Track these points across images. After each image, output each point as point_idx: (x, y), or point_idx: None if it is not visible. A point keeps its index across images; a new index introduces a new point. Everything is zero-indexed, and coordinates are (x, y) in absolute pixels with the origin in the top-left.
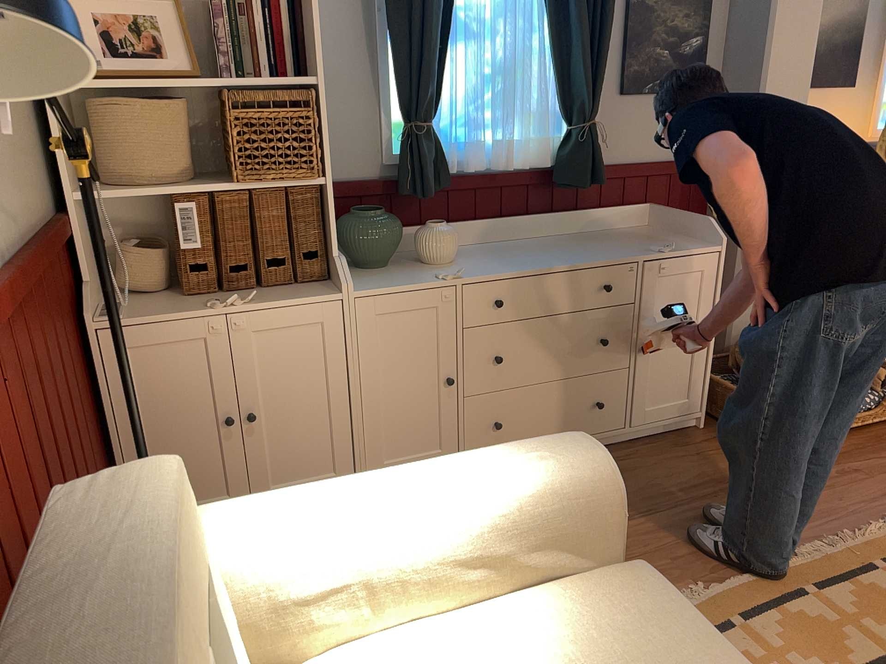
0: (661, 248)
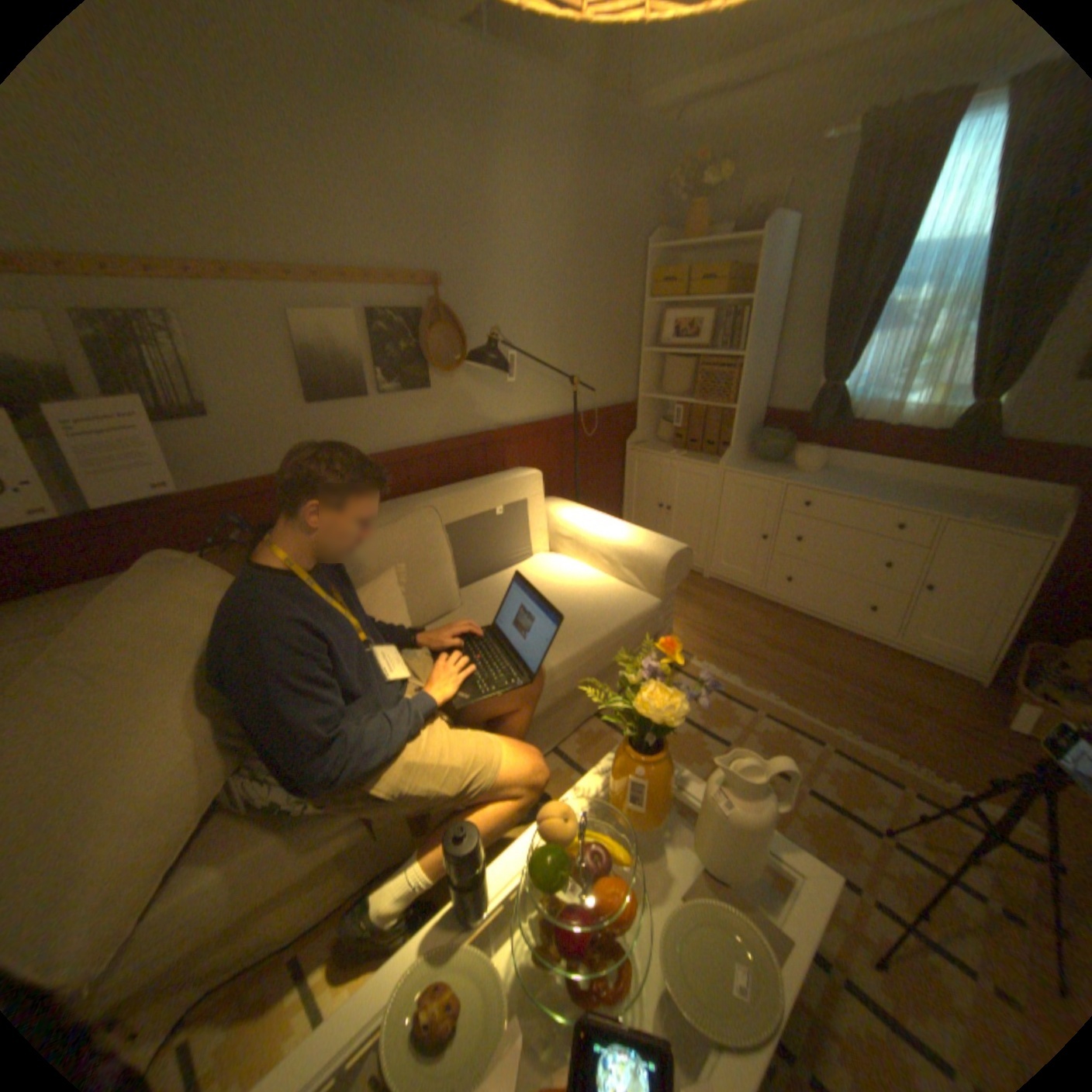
0: (978, 516)
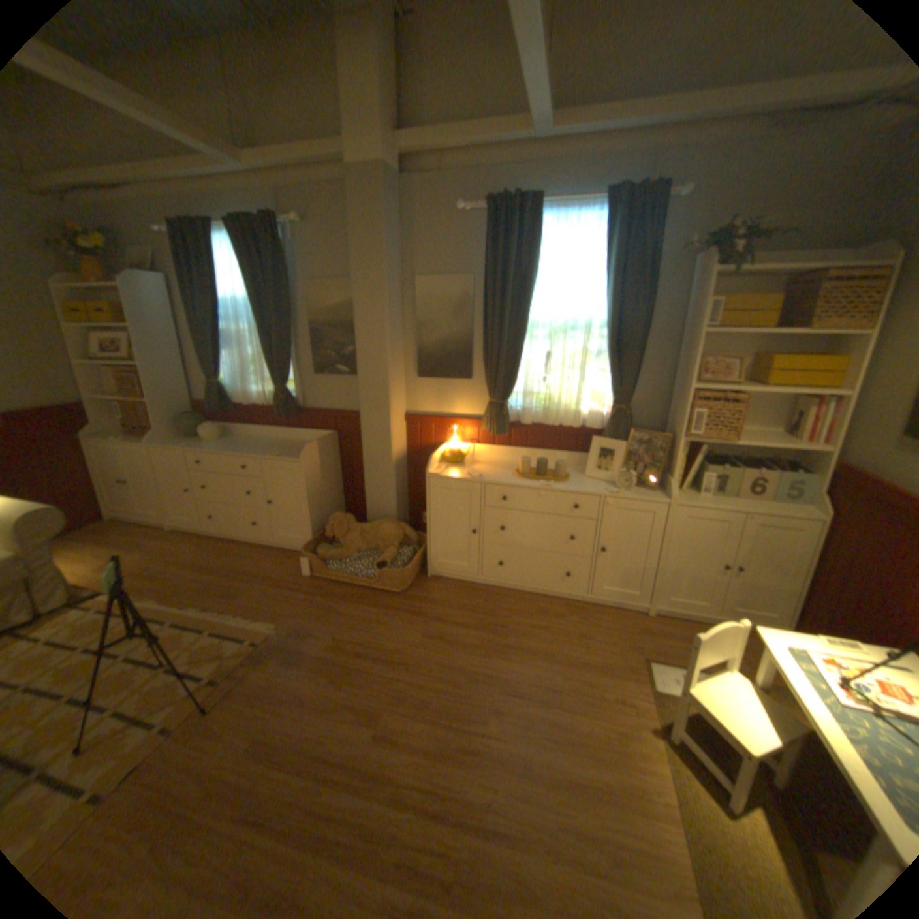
0: (272, 455)
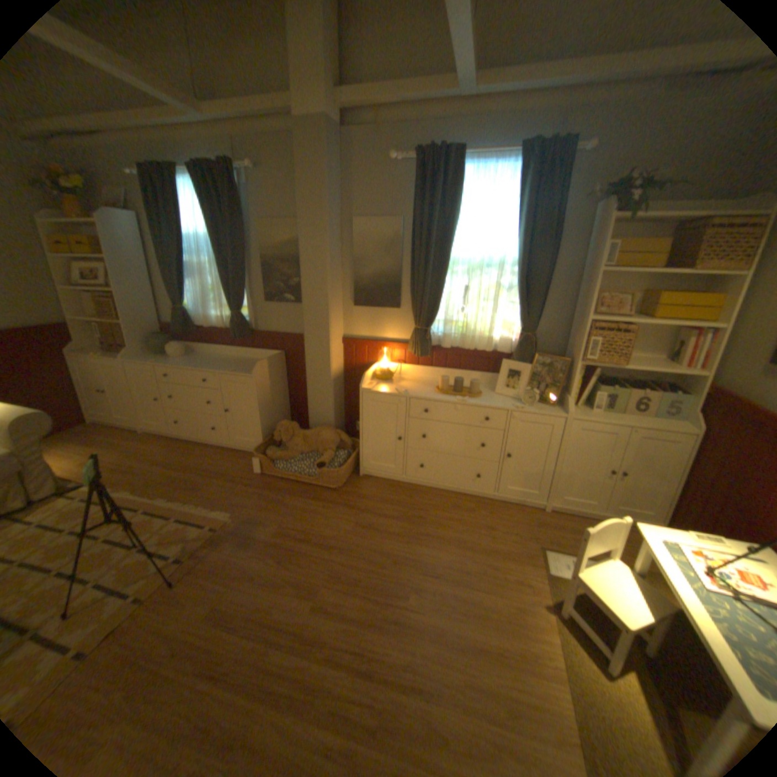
0: (229, 370)
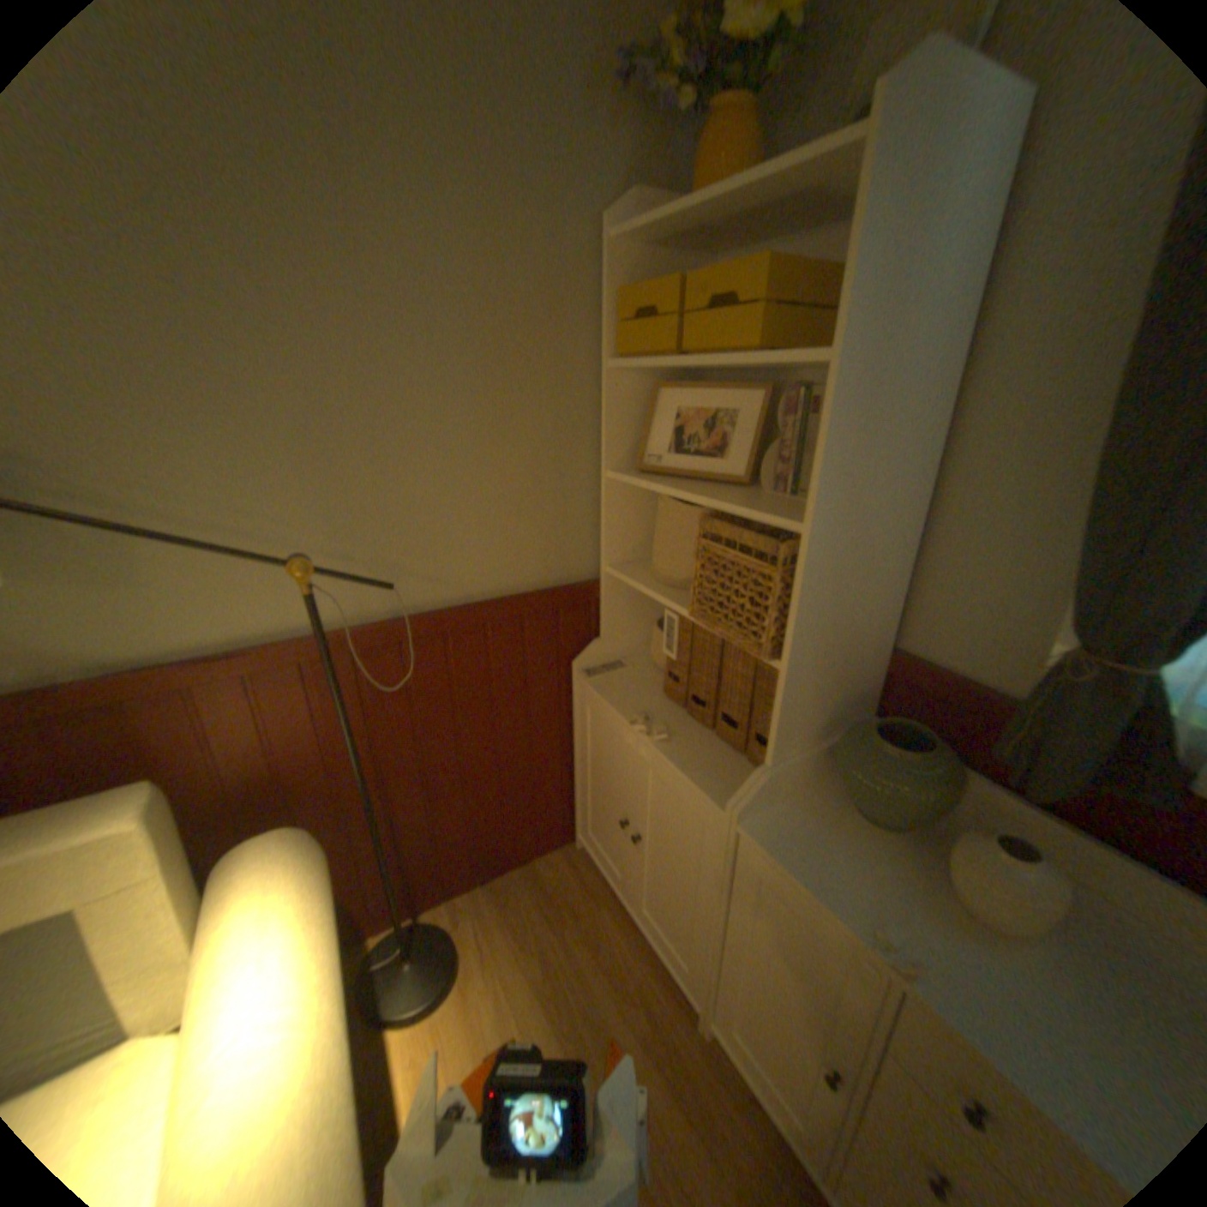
0: None
